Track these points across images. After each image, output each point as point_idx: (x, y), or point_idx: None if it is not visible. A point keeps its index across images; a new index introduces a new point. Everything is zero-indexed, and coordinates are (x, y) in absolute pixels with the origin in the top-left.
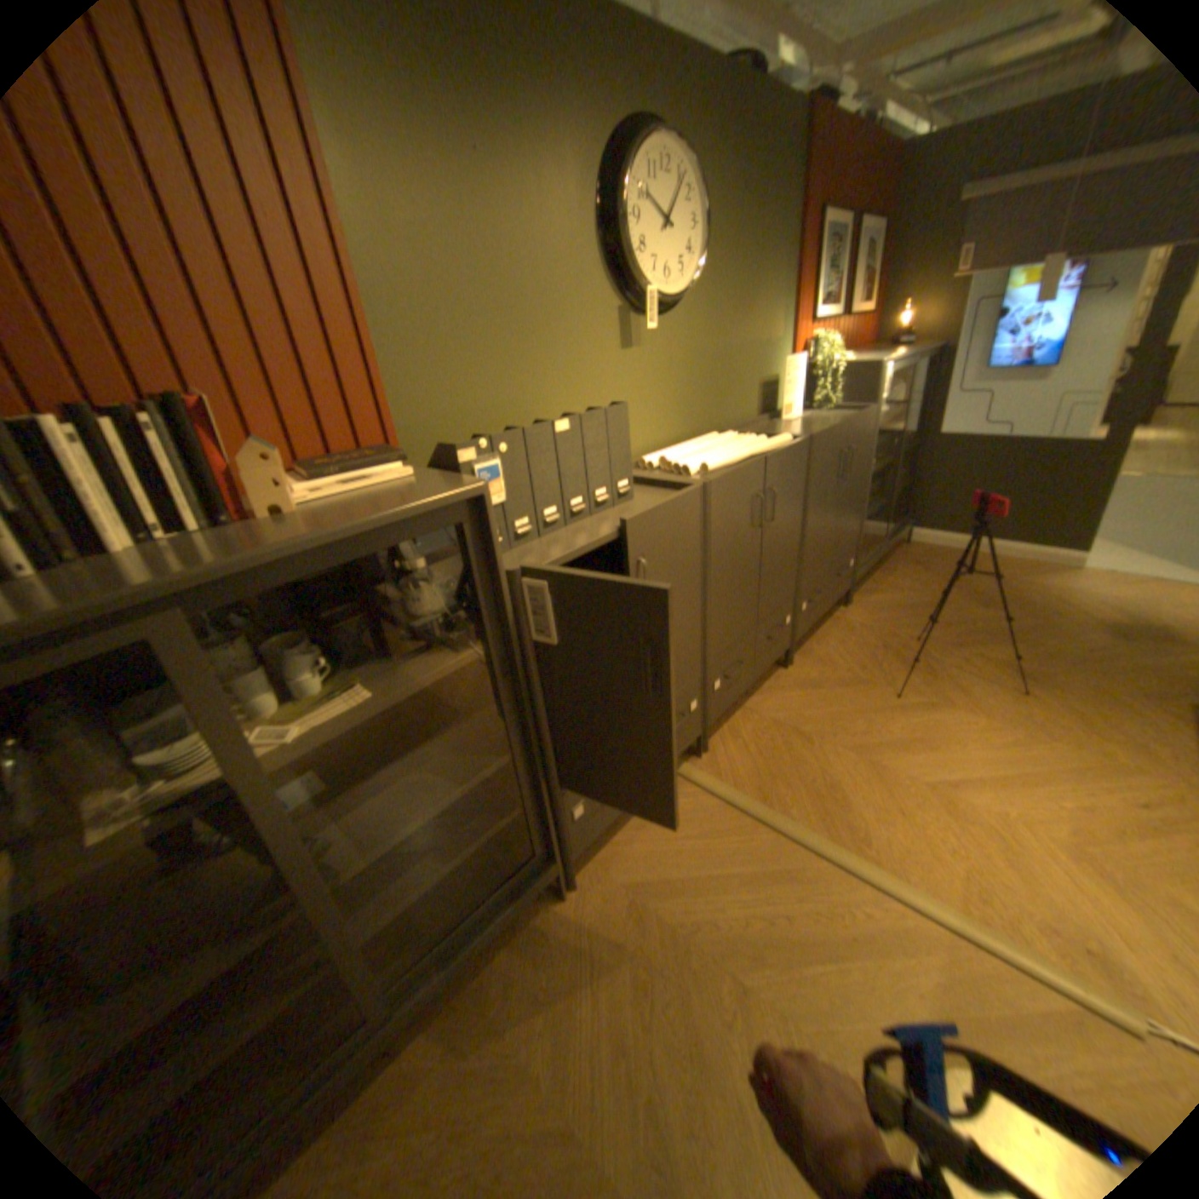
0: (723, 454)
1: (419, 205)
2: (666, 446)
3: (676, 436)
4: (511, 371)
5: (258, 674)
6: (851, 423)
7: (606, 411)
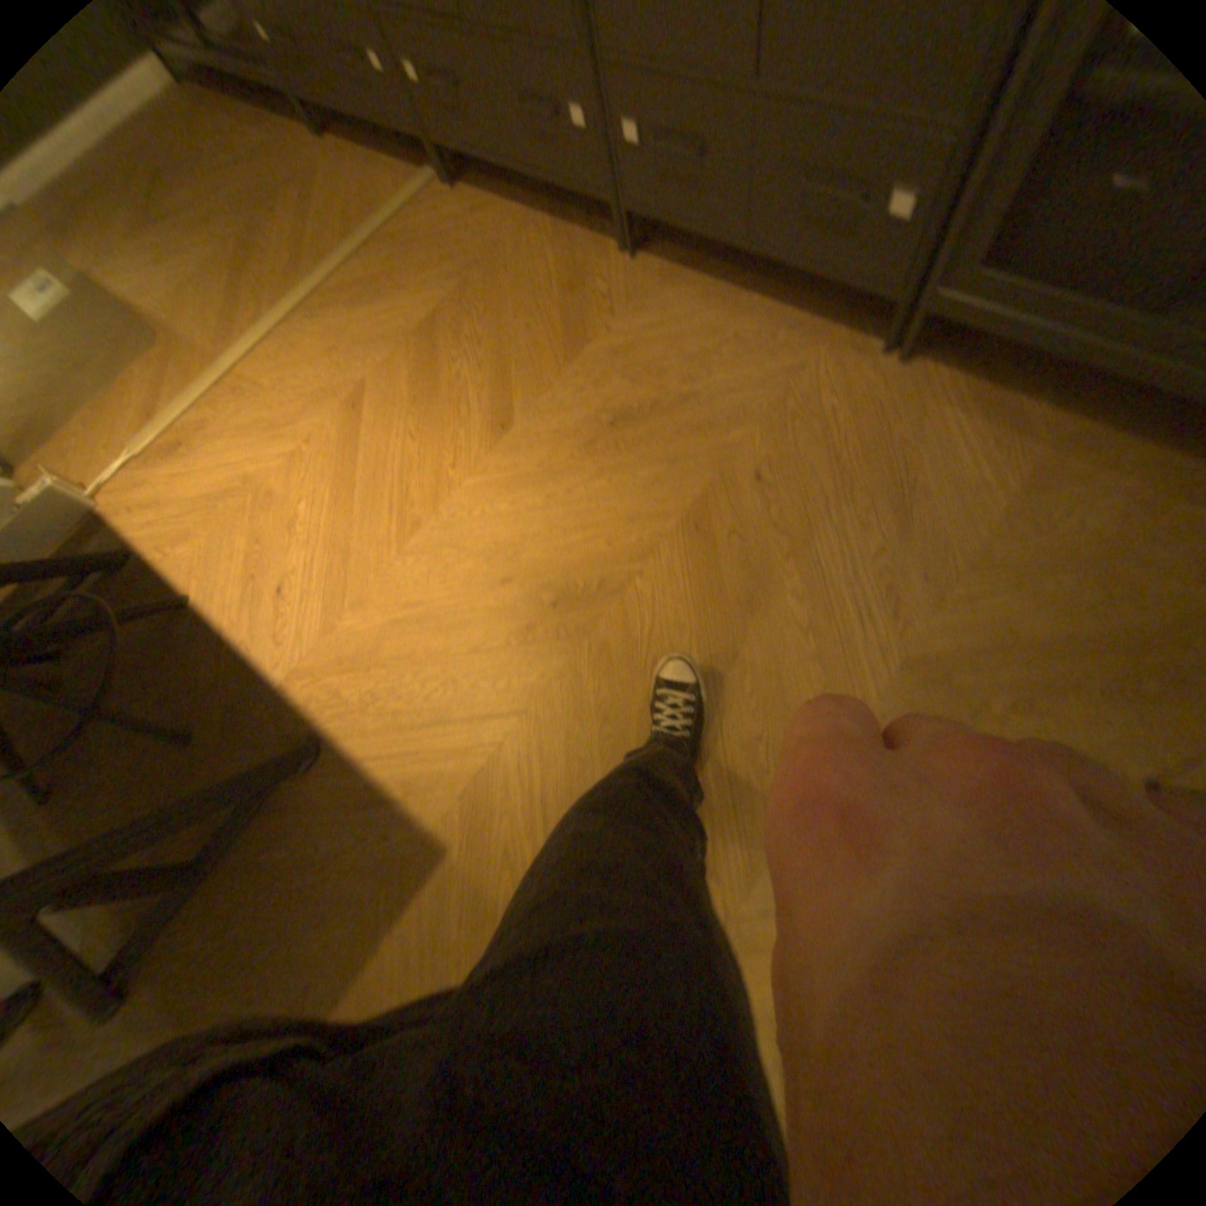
0: None
1: None
2: None
3: None
4: None
5: None
6: None
7: None
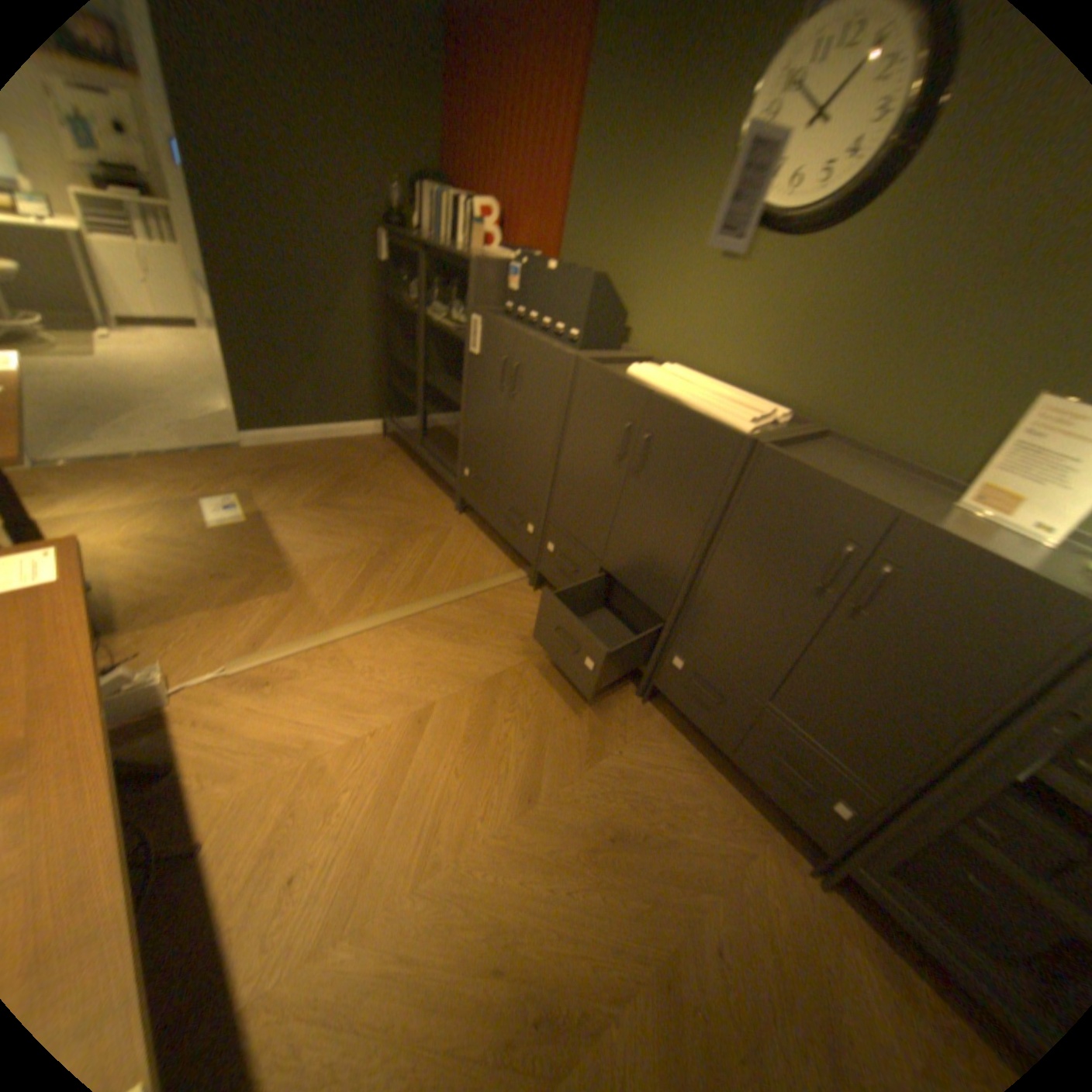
0: (675, 383)
1: (616, 121)
2: (737, 386)
3: (755, 385)
4: (625, 241)
5: (460, 302)
6: (910, 525)
7: (579, 268)
